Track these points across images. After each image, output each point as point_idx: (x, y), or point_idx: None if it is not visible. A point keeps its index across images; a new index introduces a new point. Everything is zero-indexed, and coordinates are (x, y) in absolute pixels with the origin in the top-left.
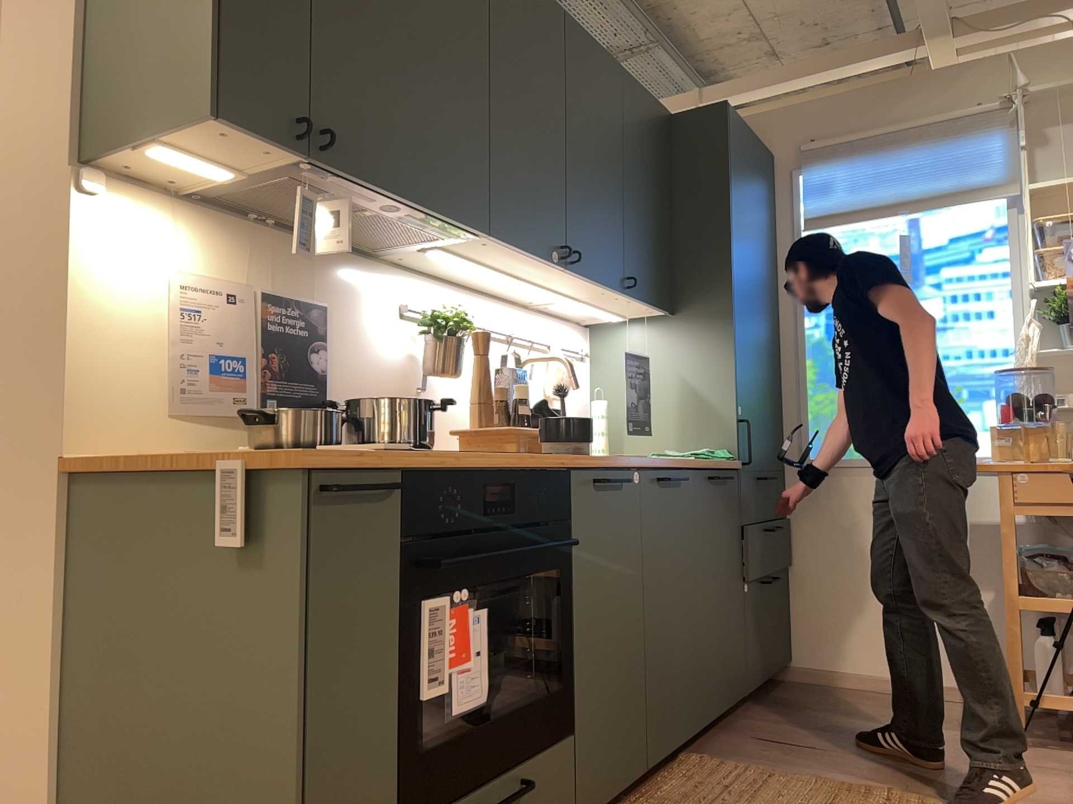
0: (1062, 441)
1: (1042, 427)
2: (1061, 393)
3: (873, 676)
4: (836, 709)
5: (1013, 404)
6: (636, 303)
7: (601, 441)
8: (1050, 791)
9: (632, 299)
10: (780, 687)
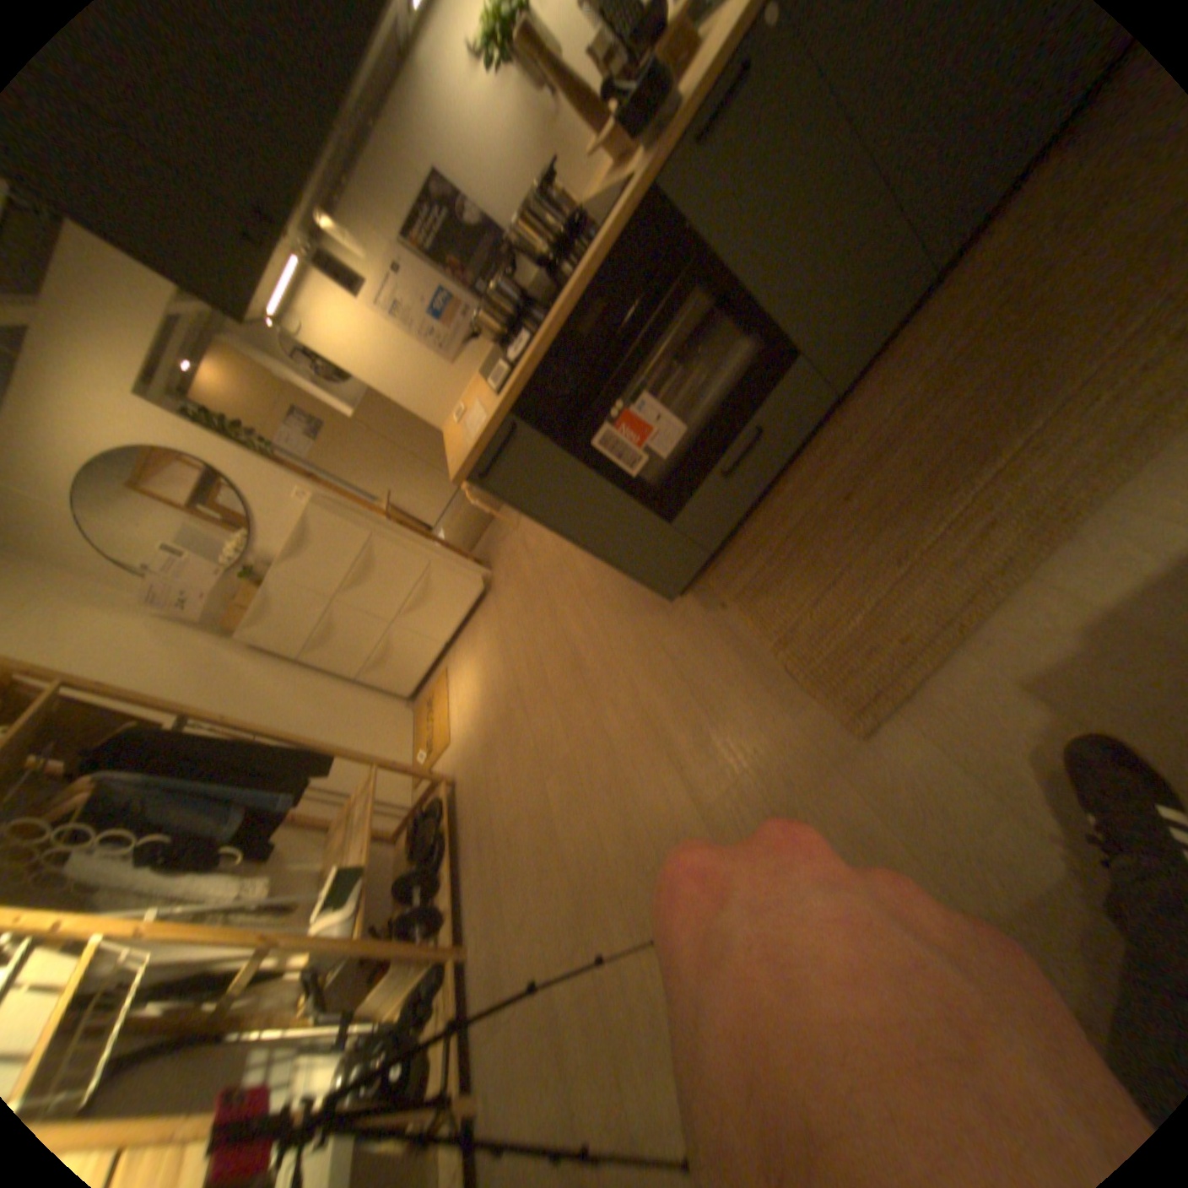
0: None
1: None
2: None
3: None
4: None
5: None
6: None
7: None
8: None
9: None
10: None
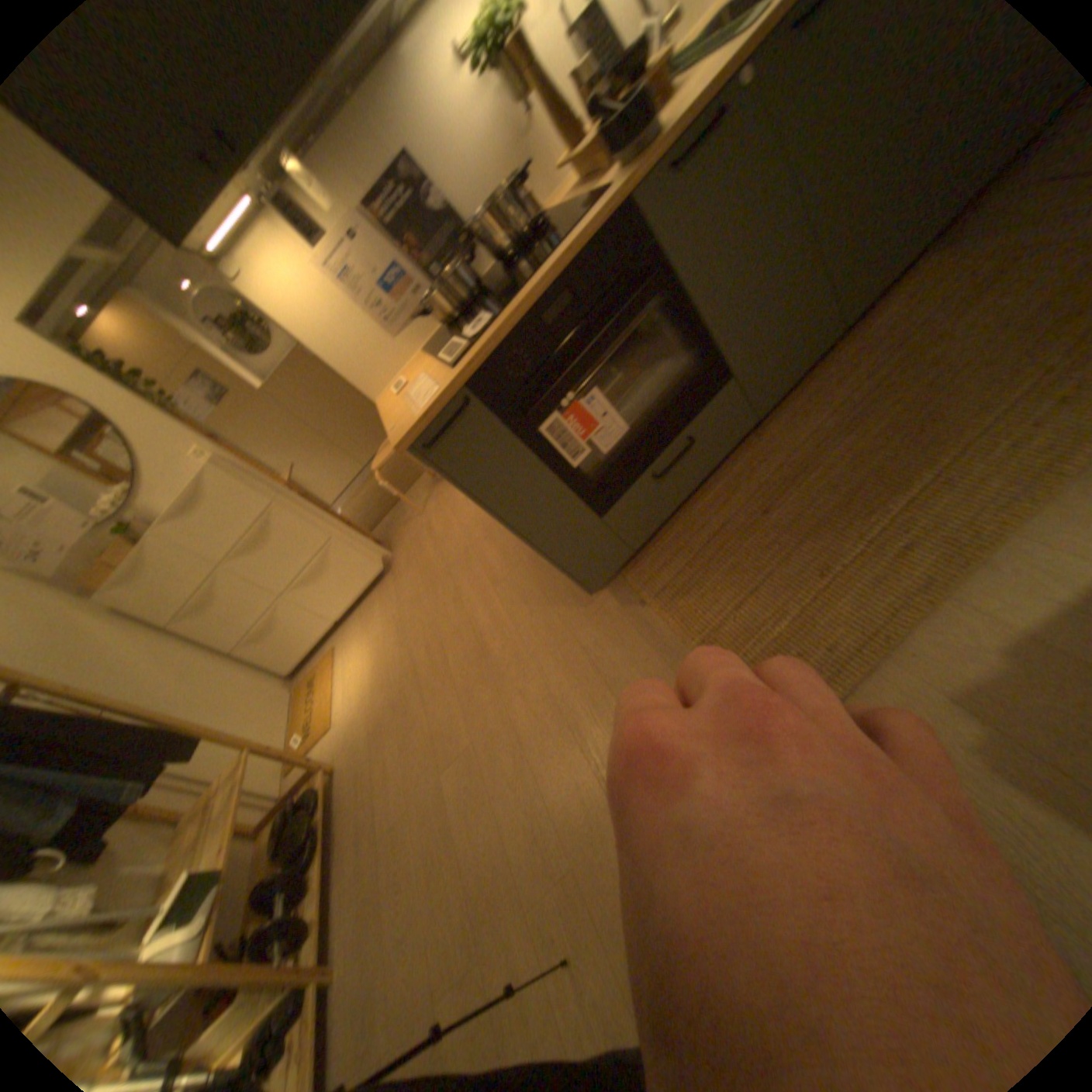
0: None
1: None
2: None
3: None
4: None
5: None
6: None
7: None
8: None
9: None
10: None
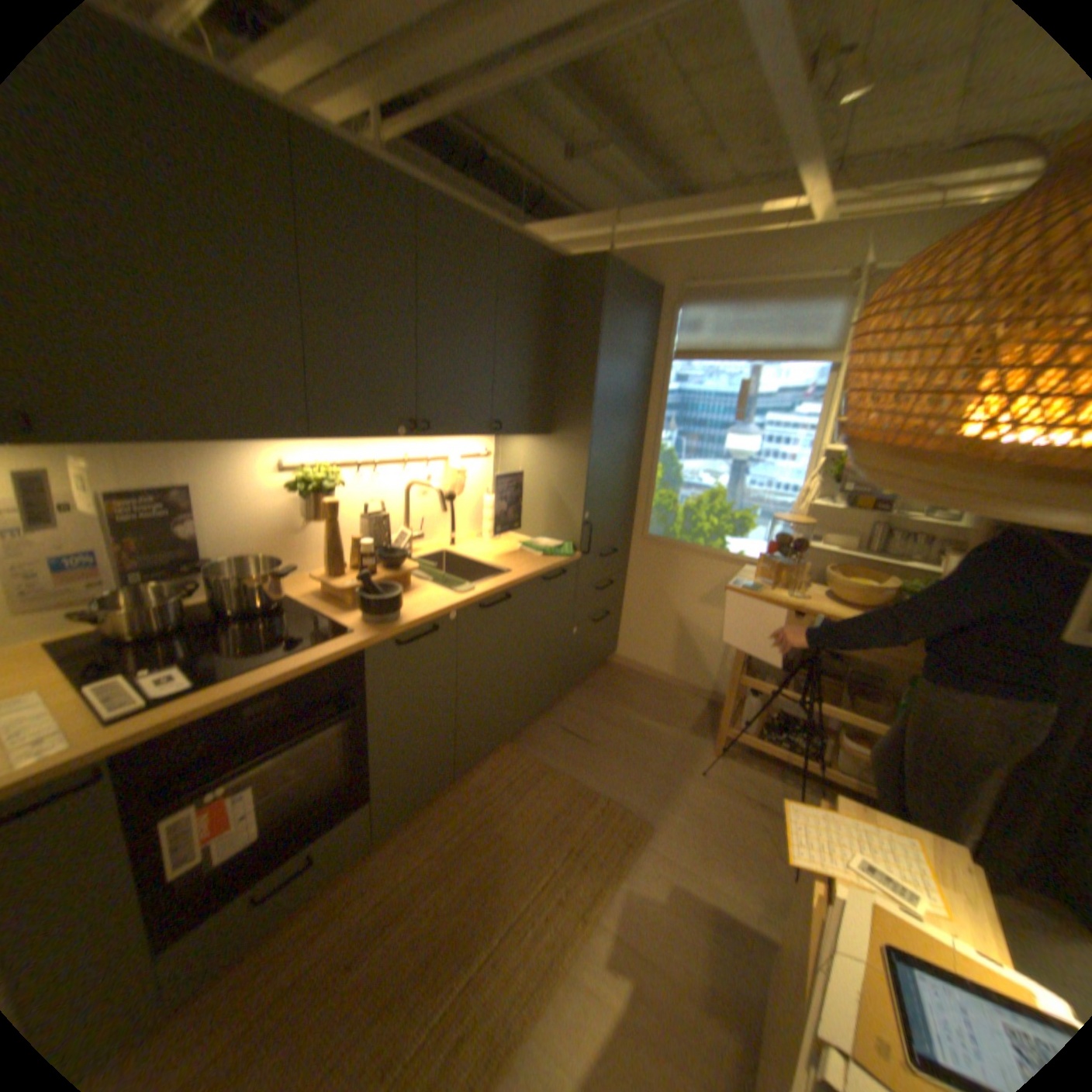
0: (802, 580)
1: (795, 561)
2: (824, 530)
3: (658, 672)
4: (623, 699)
5: (779, 543)
6: (510, 434)
7: (486, 524)
8: (709, 811)
9: (502, 435)
10: (601, 669)
